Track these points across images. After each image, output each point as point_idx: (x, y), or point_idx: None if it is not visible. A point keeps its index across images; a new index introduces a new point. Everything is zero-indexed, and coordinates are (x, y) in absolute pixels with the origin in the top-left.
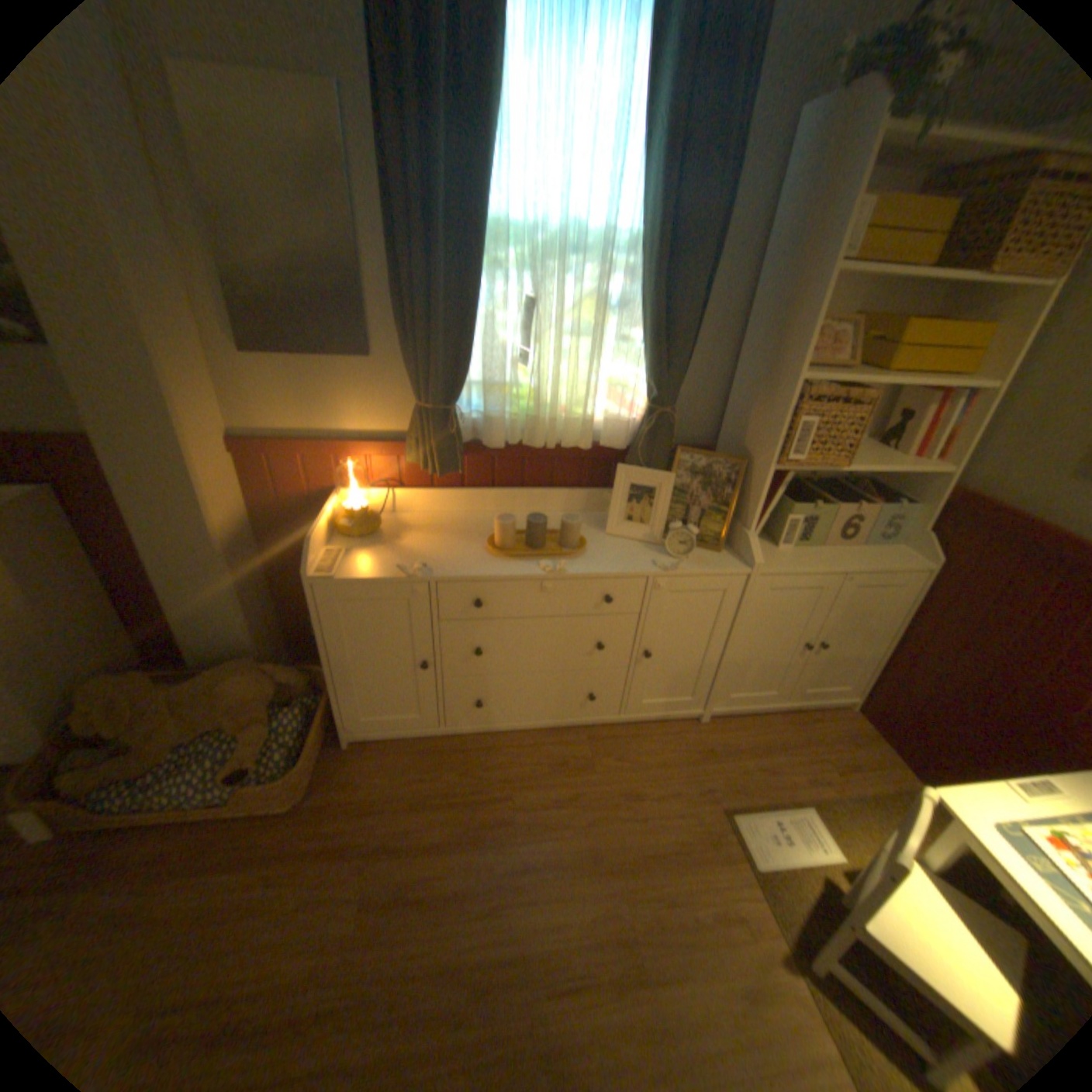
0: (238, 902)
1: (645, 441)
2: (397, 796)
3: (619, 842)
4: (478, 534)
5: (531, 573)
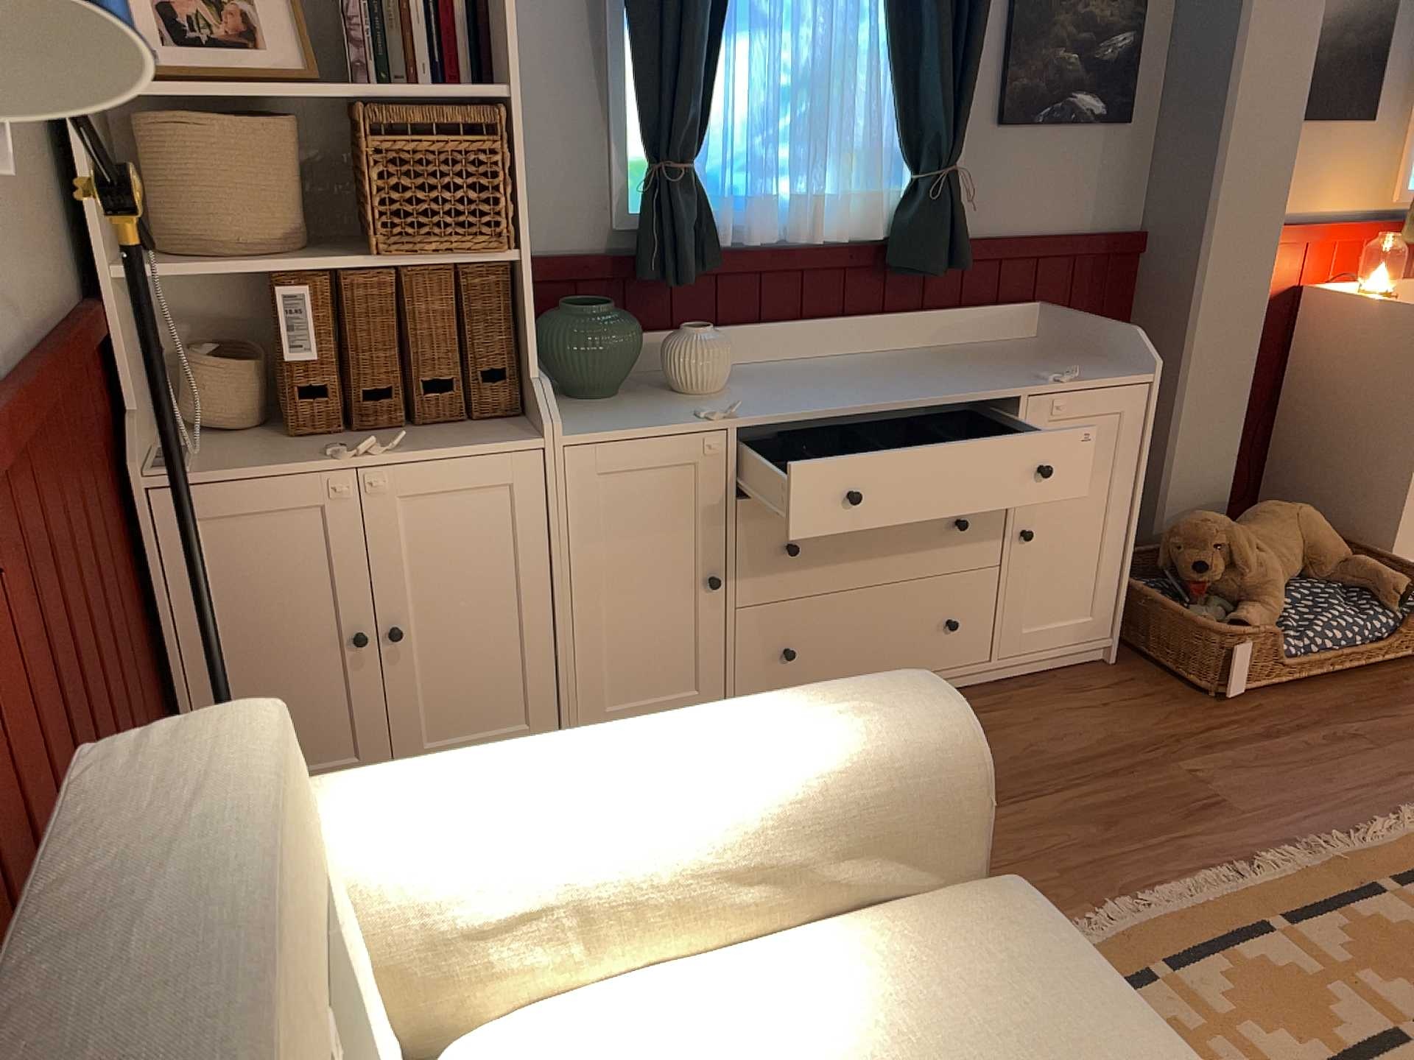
0: None
1: None
2: None
3: None
4: None
5: None
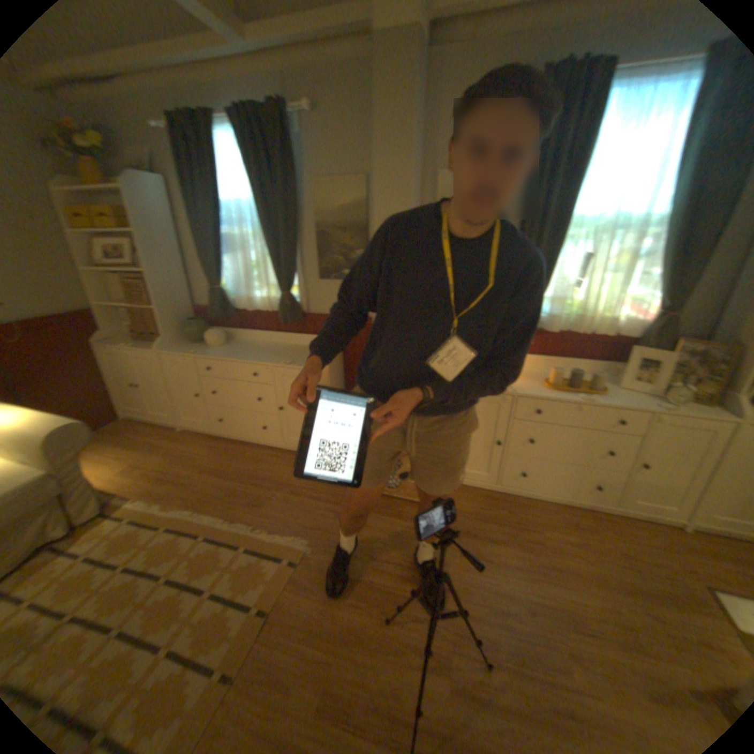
0: (402, 533)
1: (656, 333)
2: (473, 513)
3: (618, 578)
4: (535, 379)
5: (572, 400)
